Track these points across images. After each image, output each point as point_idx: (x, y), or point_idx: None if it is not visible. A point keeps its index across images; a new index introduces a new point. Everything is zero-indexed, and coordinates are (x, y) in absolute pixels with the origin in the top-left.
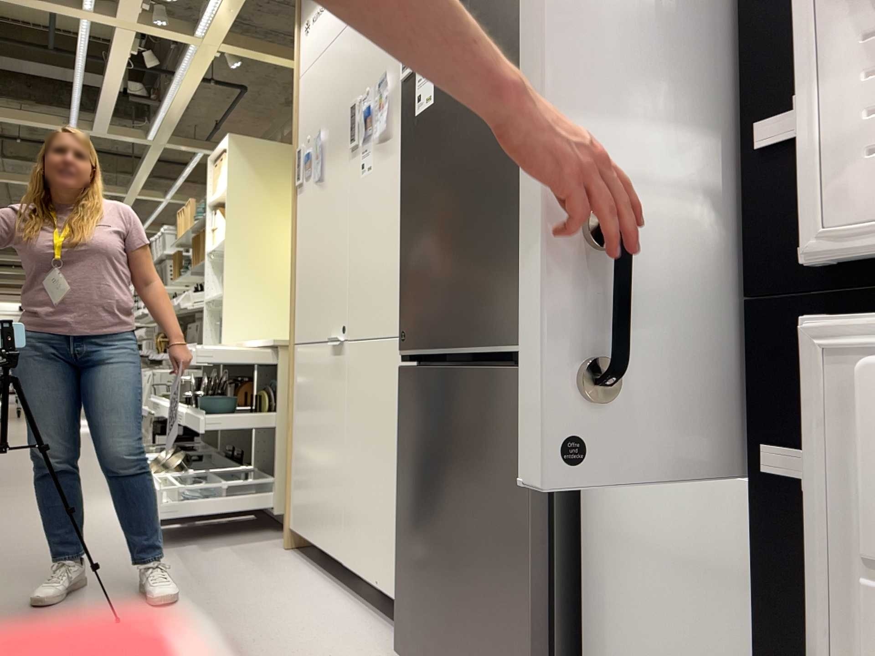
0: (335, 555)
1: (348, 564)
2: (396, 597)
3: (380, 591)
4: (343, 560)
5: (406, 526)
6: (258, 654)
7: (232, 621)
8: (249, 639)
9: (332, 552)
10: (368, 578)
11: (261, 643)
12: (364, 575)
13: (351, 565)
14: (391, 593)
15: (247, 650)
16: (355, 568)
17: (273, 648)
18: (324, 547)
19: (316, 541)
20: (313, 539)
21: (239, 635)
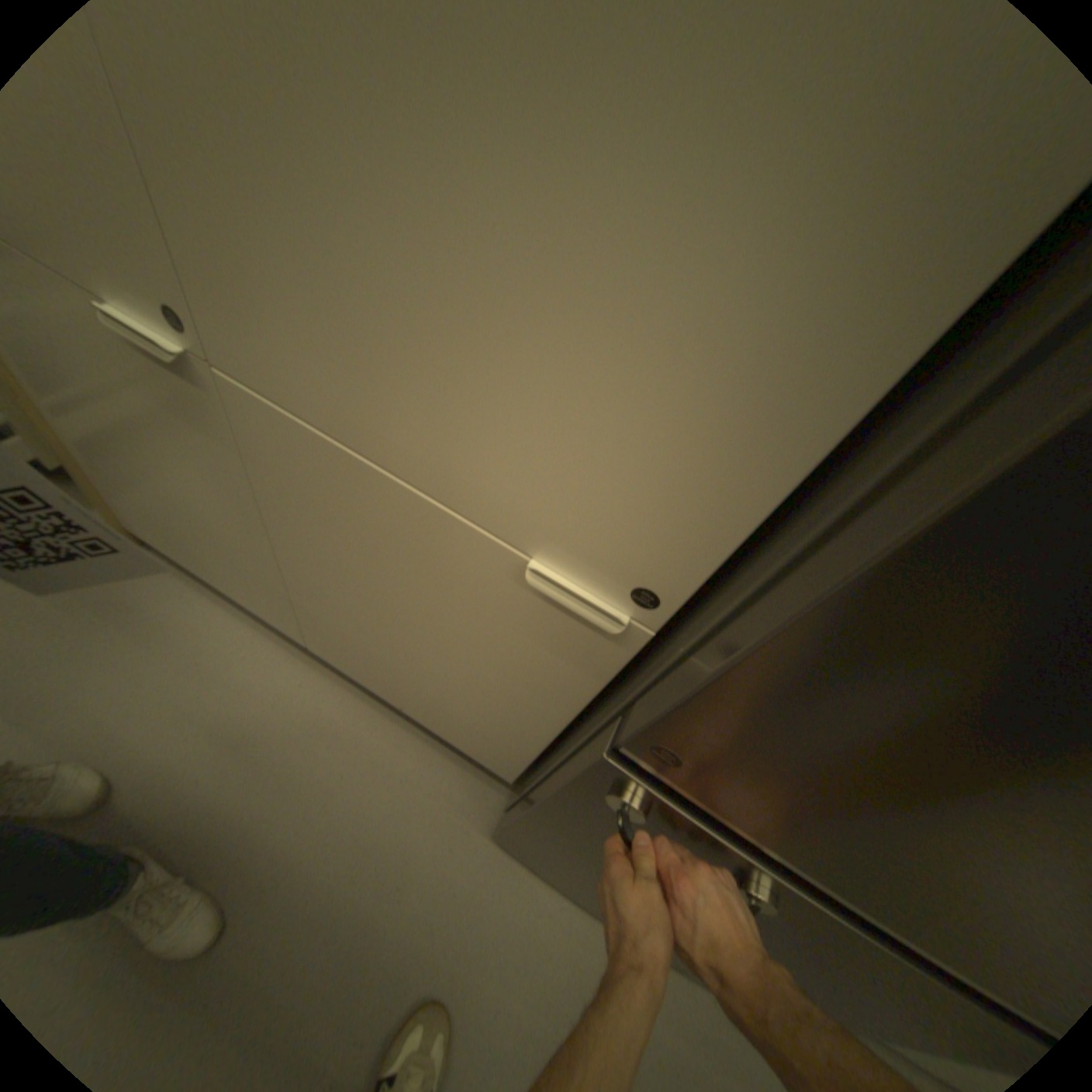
0: (282, 628)
1: (320, 653)
2: (448, 739)
3: (409, 714)
4: (306, 644)
5: (554, 836)
6: (299, 905)
7: (191, 834)
8: (257, 870)
9: (270, 621)
10: (379, 693)
11: (283, 873)
12: (368, 685)
13: (329, 659)
14: (436, 731)
15: (273, 903)
16: (342, 668)
17: (308, 875)
18: (245, 604)
19: (219, 586)
20: (208, 580)
21: (231, 868)
